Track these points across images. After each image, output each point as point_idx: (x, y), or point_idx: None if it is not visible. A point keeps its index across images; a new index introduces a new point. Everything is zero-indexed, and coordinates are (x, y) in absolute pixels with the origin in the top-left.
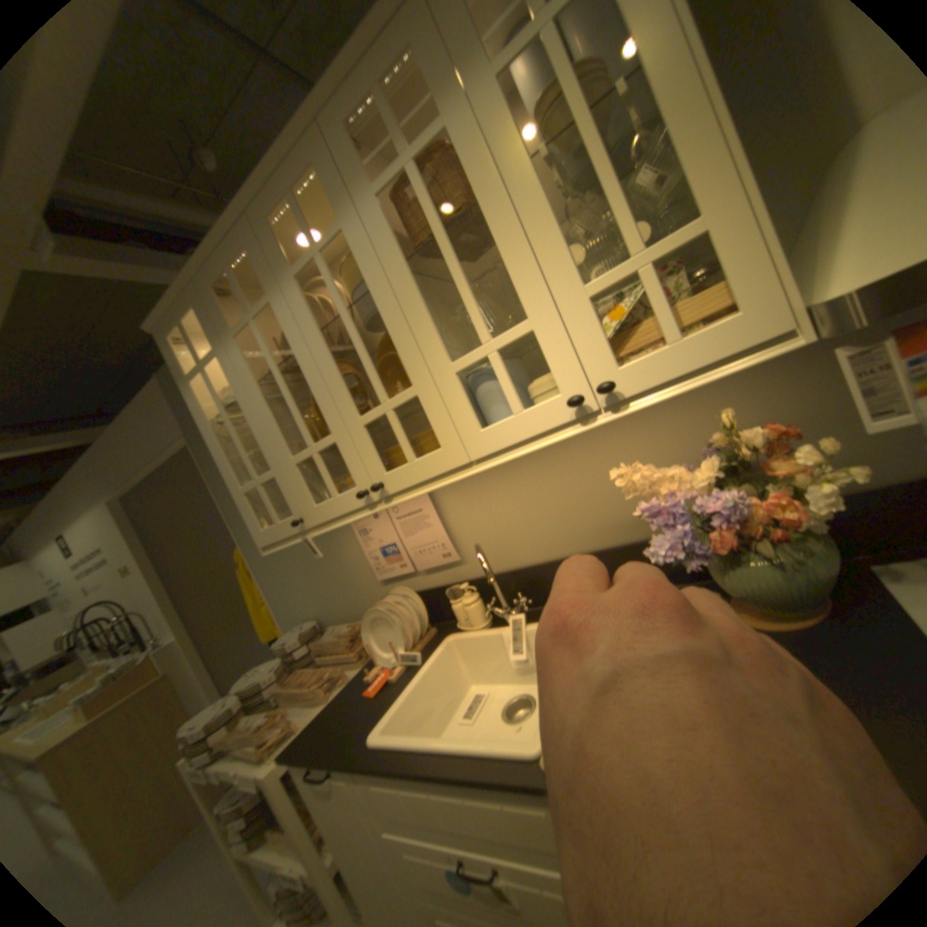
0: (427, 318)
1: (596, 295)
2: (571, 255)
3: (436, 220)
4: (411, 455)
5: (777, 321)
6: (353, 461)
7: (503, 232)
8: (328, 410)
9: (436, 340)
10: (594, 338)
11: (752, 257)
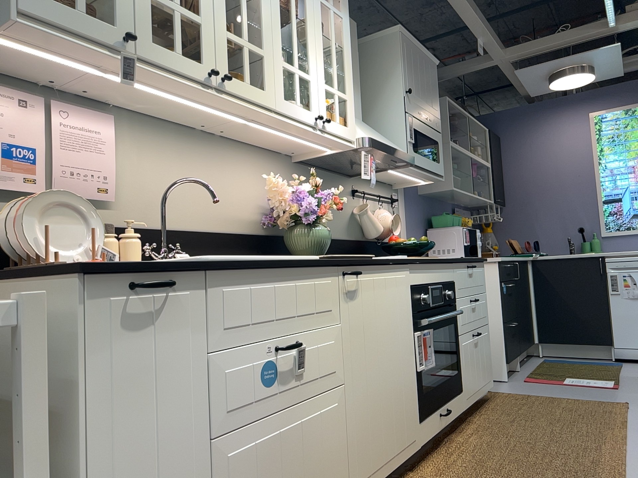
0: (279, 31)
1: (327, 89)
2: (324, 70)
3: (294, 6)
4: (247, 78)
5: (354, 135)
6: (206, 45)
7: (311, 40)
8: (204, 0)
9: (280, 43)
10: (323, 101)
11: (353, 115)
